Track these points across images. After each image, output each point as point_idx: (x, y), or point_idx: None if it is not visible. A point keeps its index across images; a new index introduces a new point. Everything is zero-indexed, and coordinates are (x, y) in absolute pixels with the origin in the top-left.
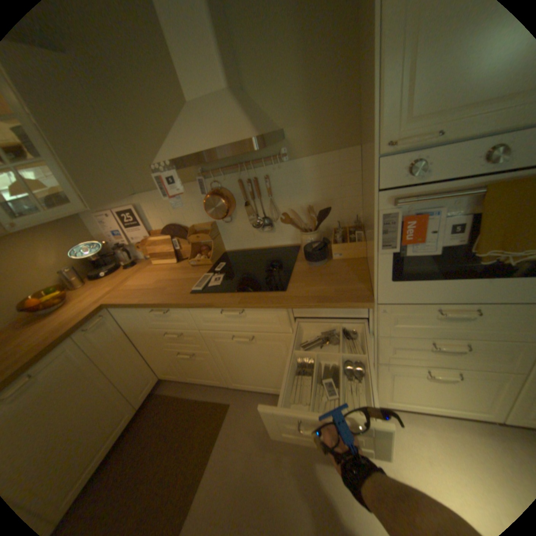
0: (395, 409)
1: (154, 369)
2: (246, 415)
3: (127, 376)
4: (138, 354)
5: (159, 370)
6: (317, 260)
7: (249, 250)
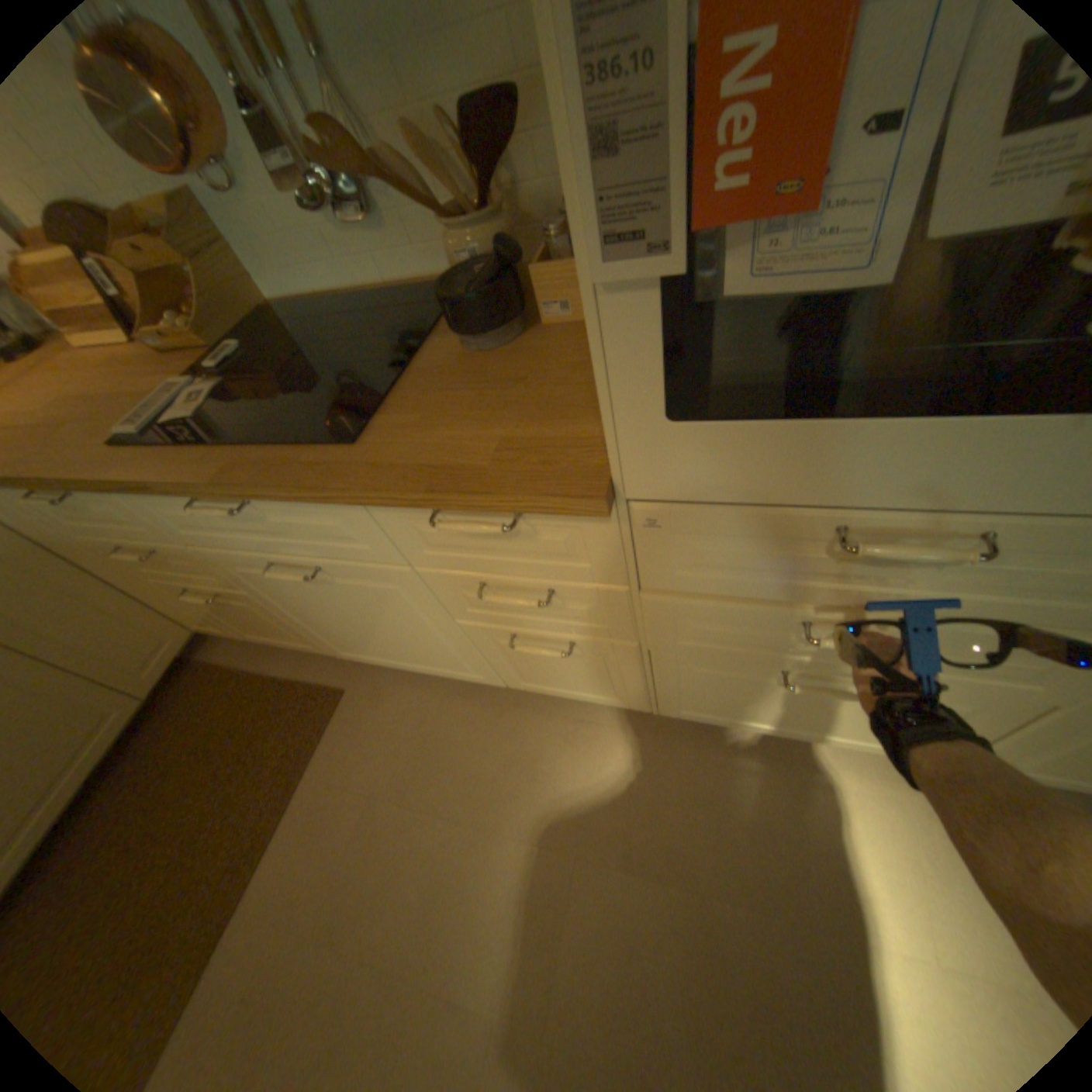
0: (700, 721)
1: (169, 616)
2: (377, 714)
3: (84, 638)
4: (105, 589)
5: (178, 617)
6: (476, 327)
7: (328, 296)
